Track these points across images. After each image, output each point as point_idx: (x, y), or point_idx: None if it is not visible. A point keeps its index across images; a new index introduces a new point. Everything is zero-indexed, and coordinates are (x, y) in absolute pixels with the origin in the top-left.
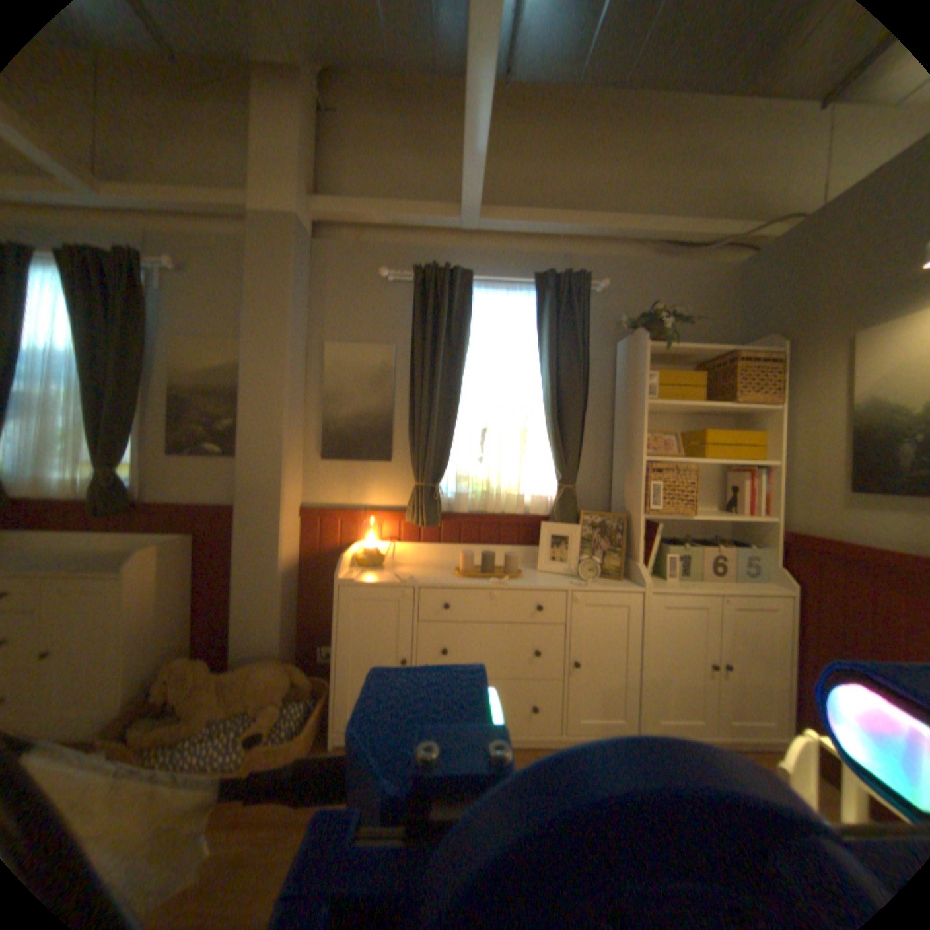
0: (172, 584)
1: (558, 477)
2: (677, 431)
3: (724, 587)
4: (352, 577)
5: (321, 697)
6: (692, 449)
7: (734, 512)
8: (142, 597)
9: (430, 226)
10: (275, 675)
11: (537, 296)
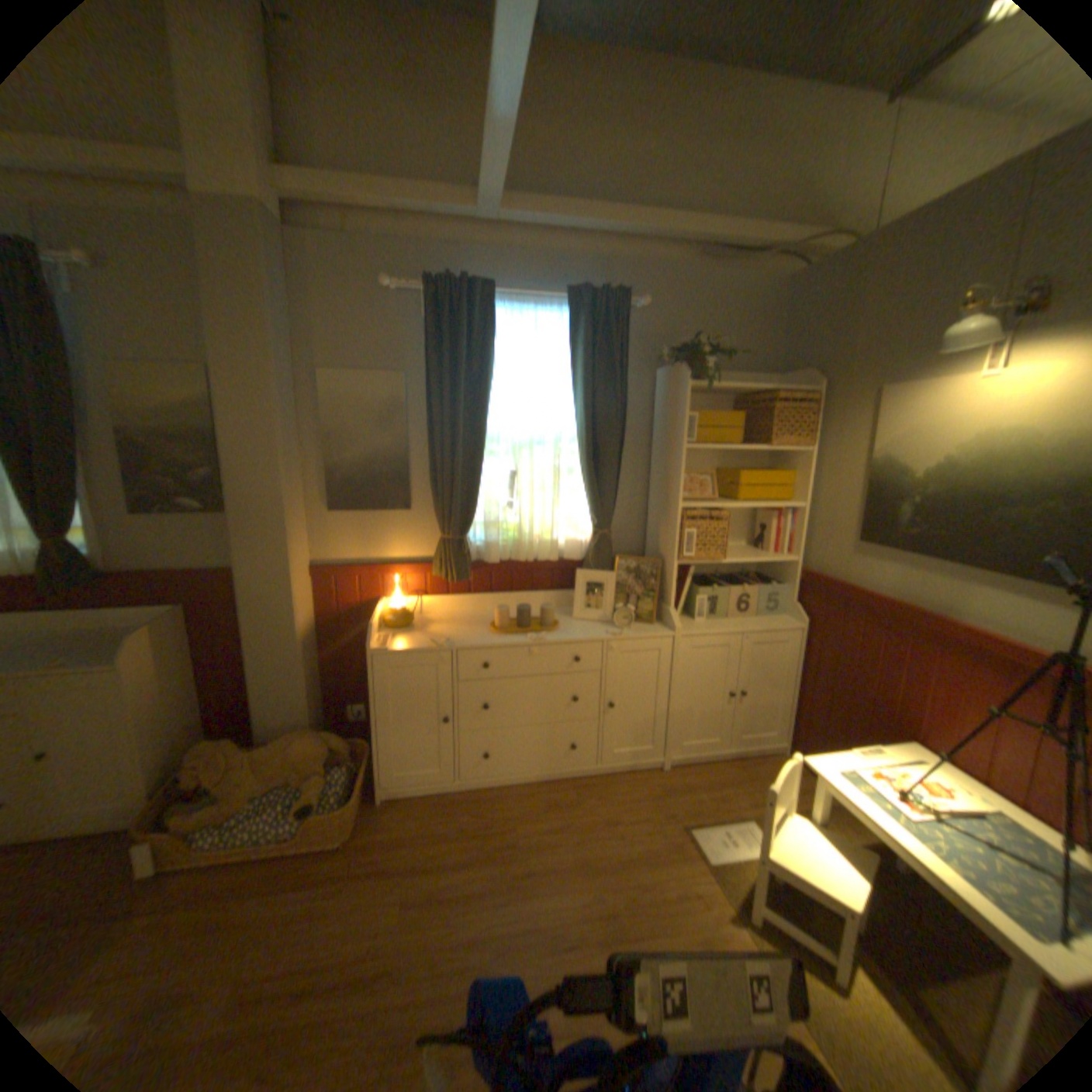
0: (169, 661)
1: (592, 518)
2: (712, 467)
3: (744, 623)
4: (383, 644)
5: (359, 755)
6: (726, 487)
7: (759, 548)
8: (142, 682)
9: (438, 211)
10: (311, 745)
11: (569, 312)
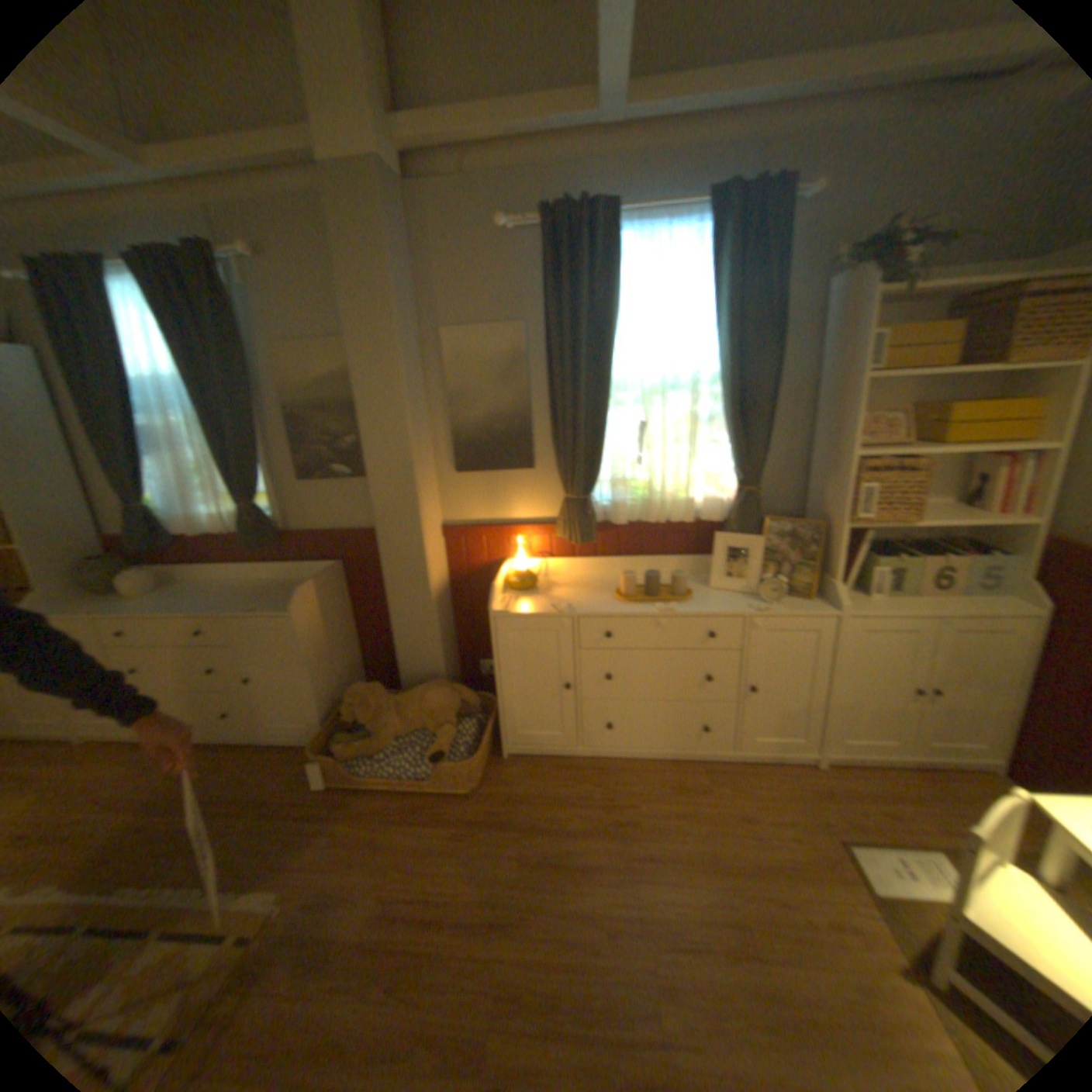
0: (334, 610)
1: (739, 473)
2: (910, 400)
3: (946, 605)
4: (507, 607)
5: (490, 709)
6: (929, 427)
7: (978, 507)
8: (312, 628)
9: (557, 126)
10: (446, 696)
11: (714, 220)
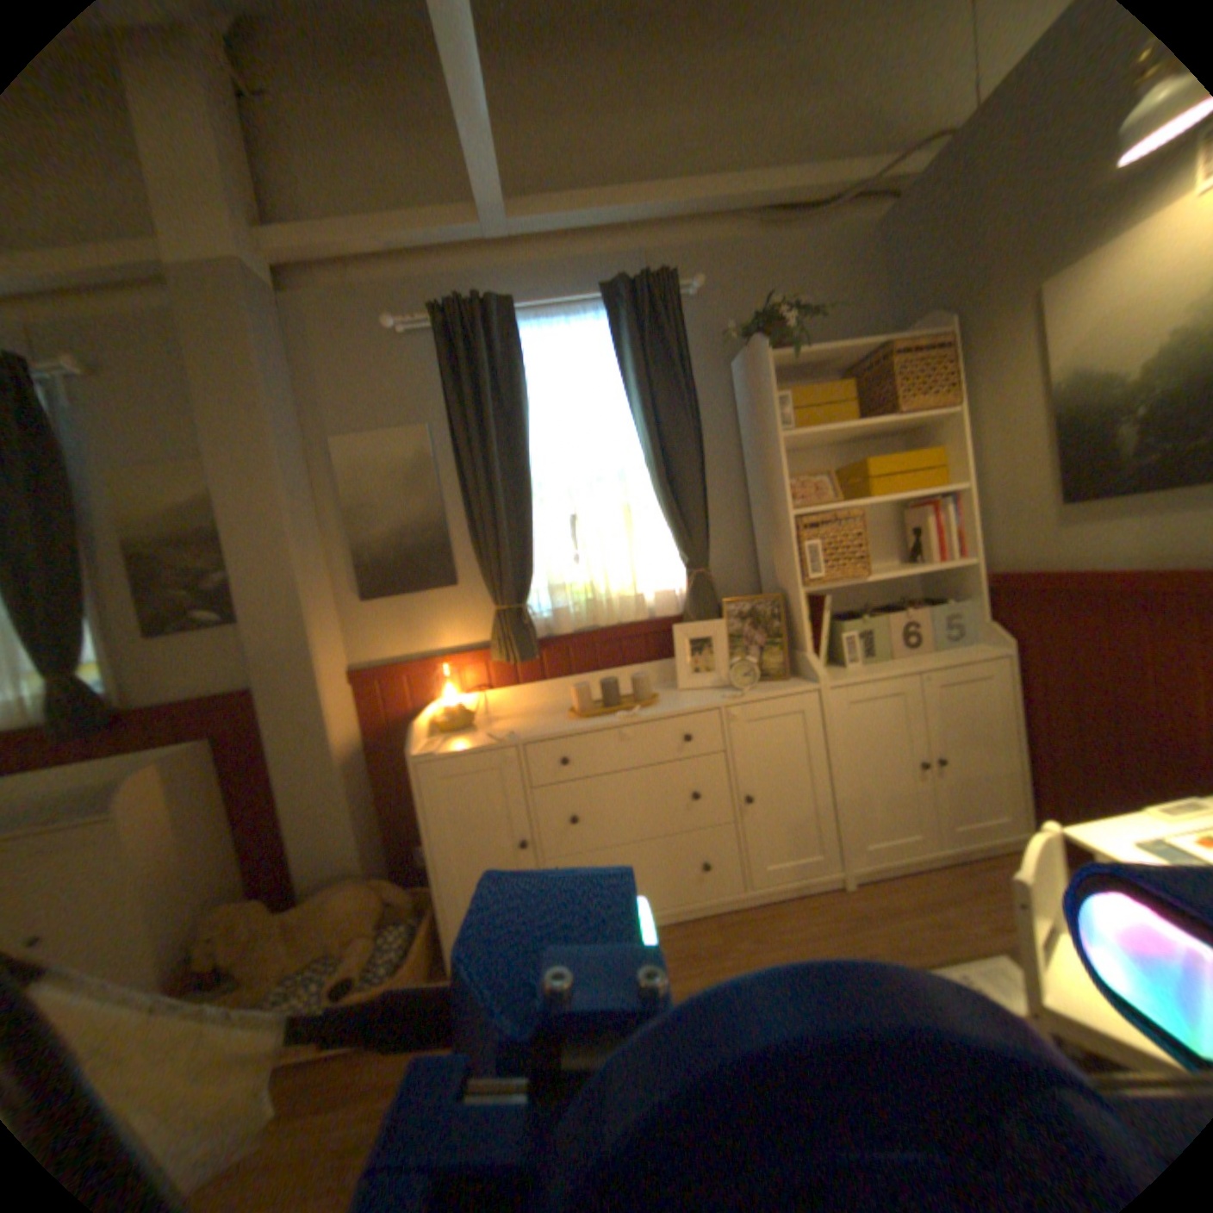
0: (190, 806)
1: (685, 561)
2: (829, 468)
3: (920, 661)
4: (430, 748)
5: (426, 909)
6: (853, 488)
7: (919, 561)
8: (148, 832)
9: (440, 240)
10: (355, 896)
11: (609, 316)
